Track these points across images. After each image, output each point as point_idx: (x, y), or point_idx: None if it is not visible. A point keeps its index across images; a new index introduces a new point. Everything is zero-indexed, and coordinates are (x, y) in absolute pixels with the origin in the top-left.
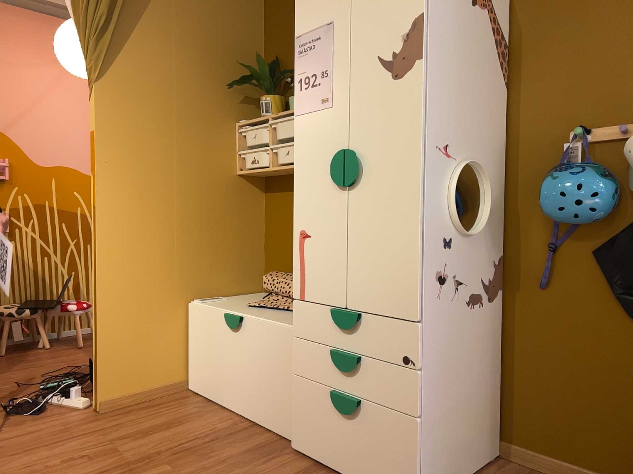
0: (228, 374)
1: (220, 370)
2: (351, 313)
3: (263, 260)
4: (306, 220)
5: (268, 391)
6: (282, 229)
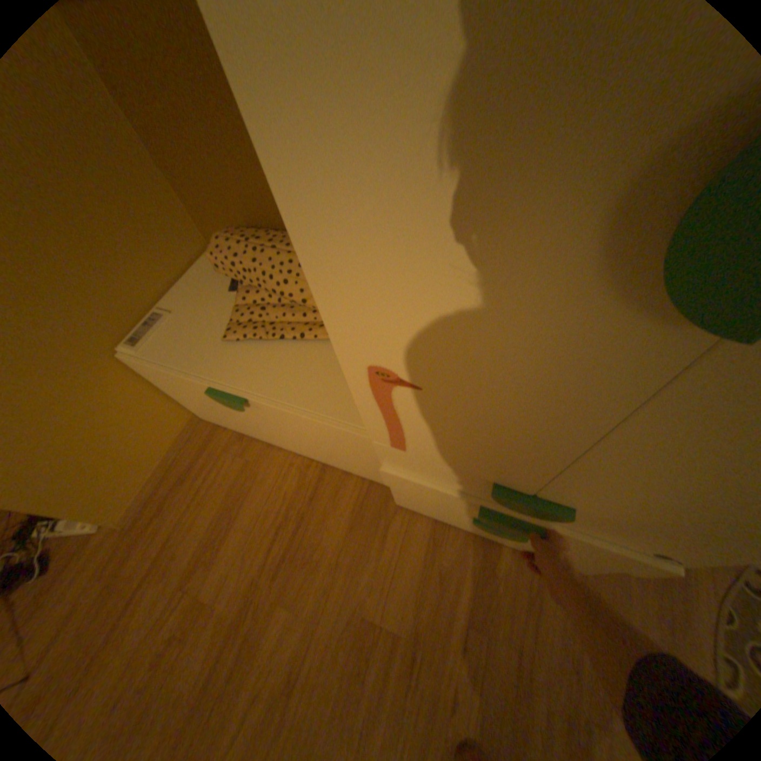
0: (257, 428)
1: (241, 423)
2: (554, 512)
3: (174, 193)
4: (397, 351)
5: (337, 456)
6: (178, 125)
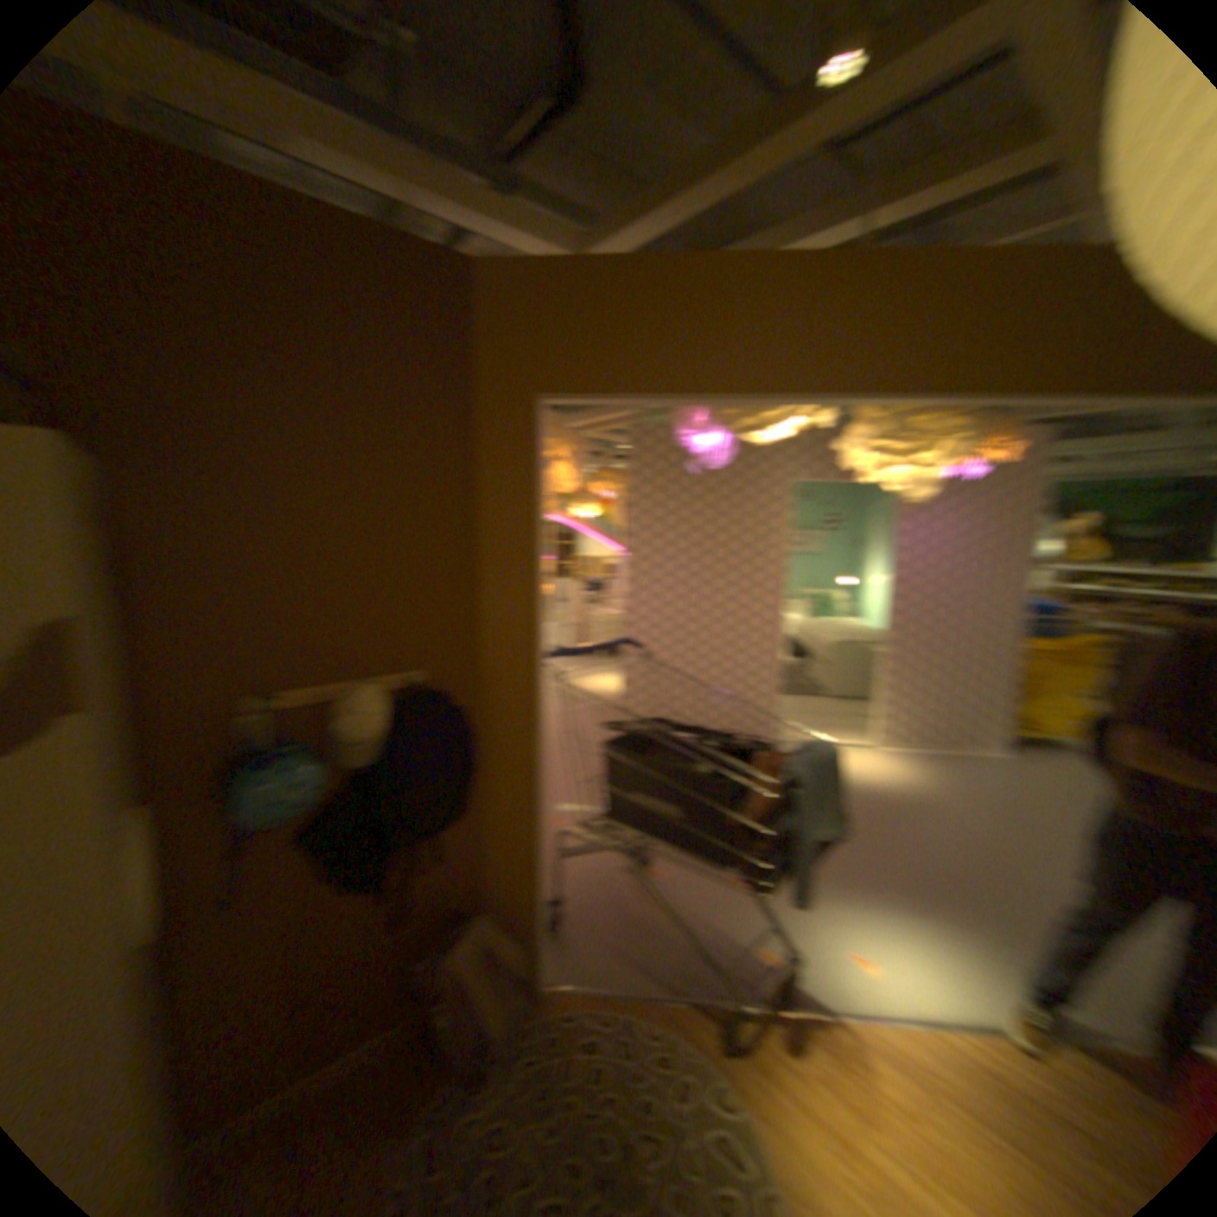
0: None
1: None
2: None
3: None
4: None
5: None
6: None
